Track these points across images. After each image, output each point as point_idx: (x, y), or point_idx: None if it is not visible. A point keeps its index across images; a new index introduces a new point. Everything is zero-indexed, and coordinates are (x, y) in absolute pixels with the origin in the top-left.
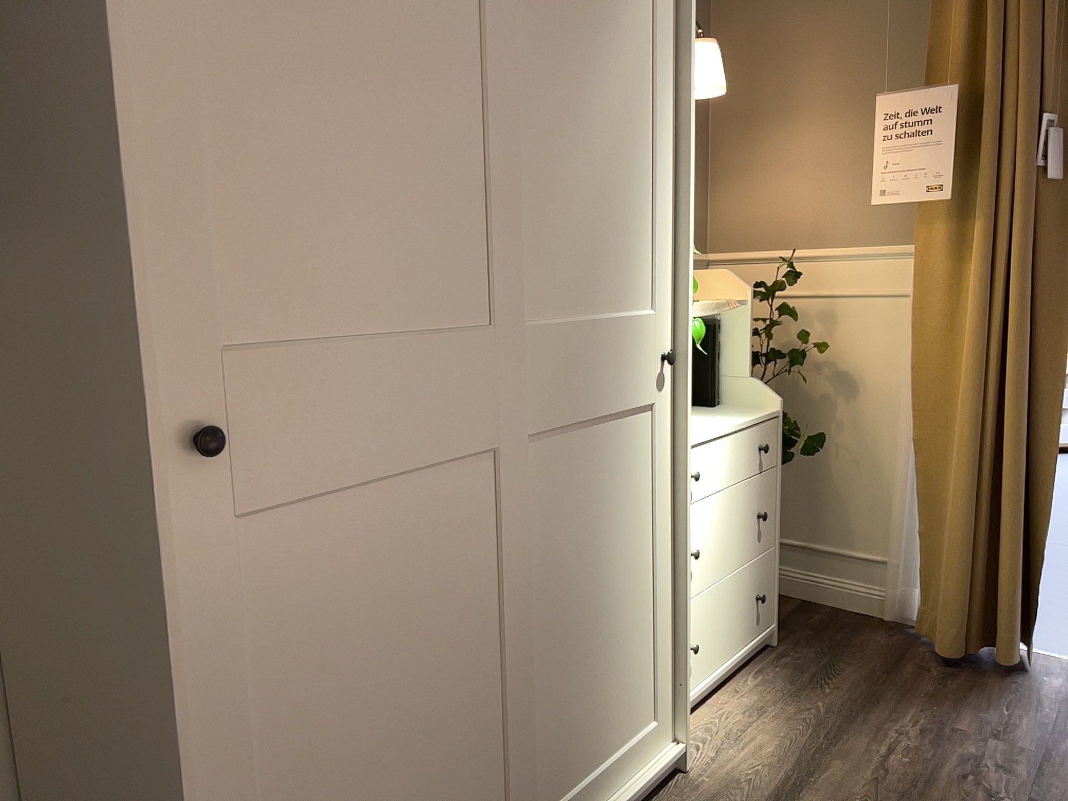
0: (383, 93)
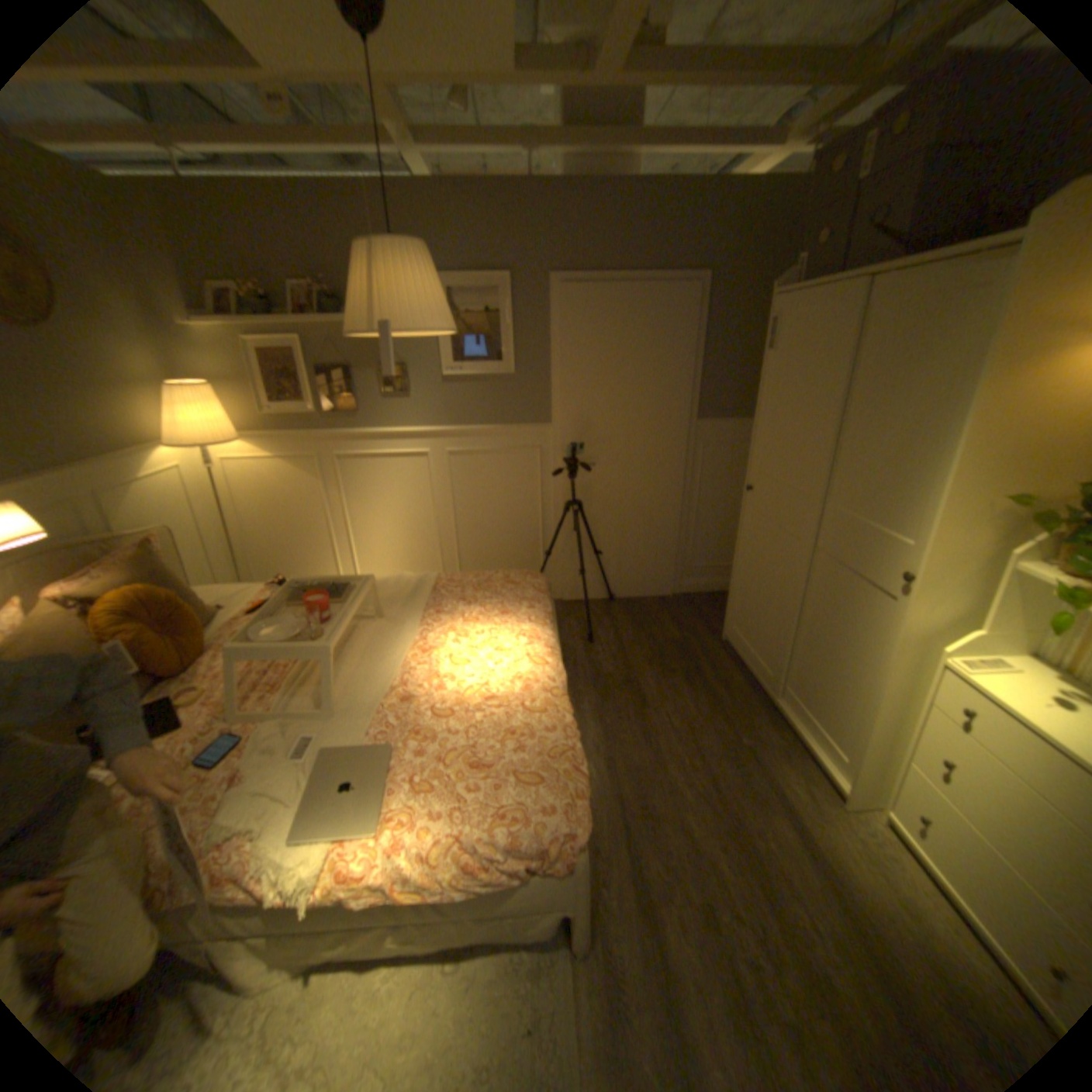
0: (797, 415)
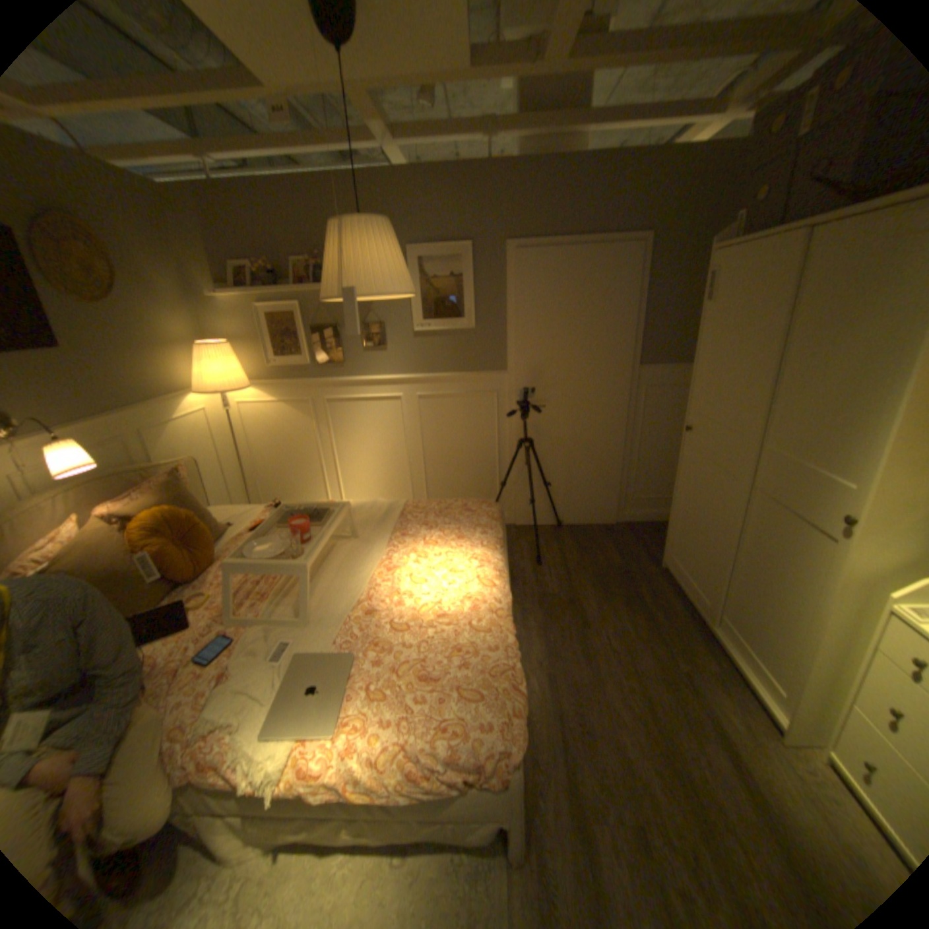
0: (735, 361)
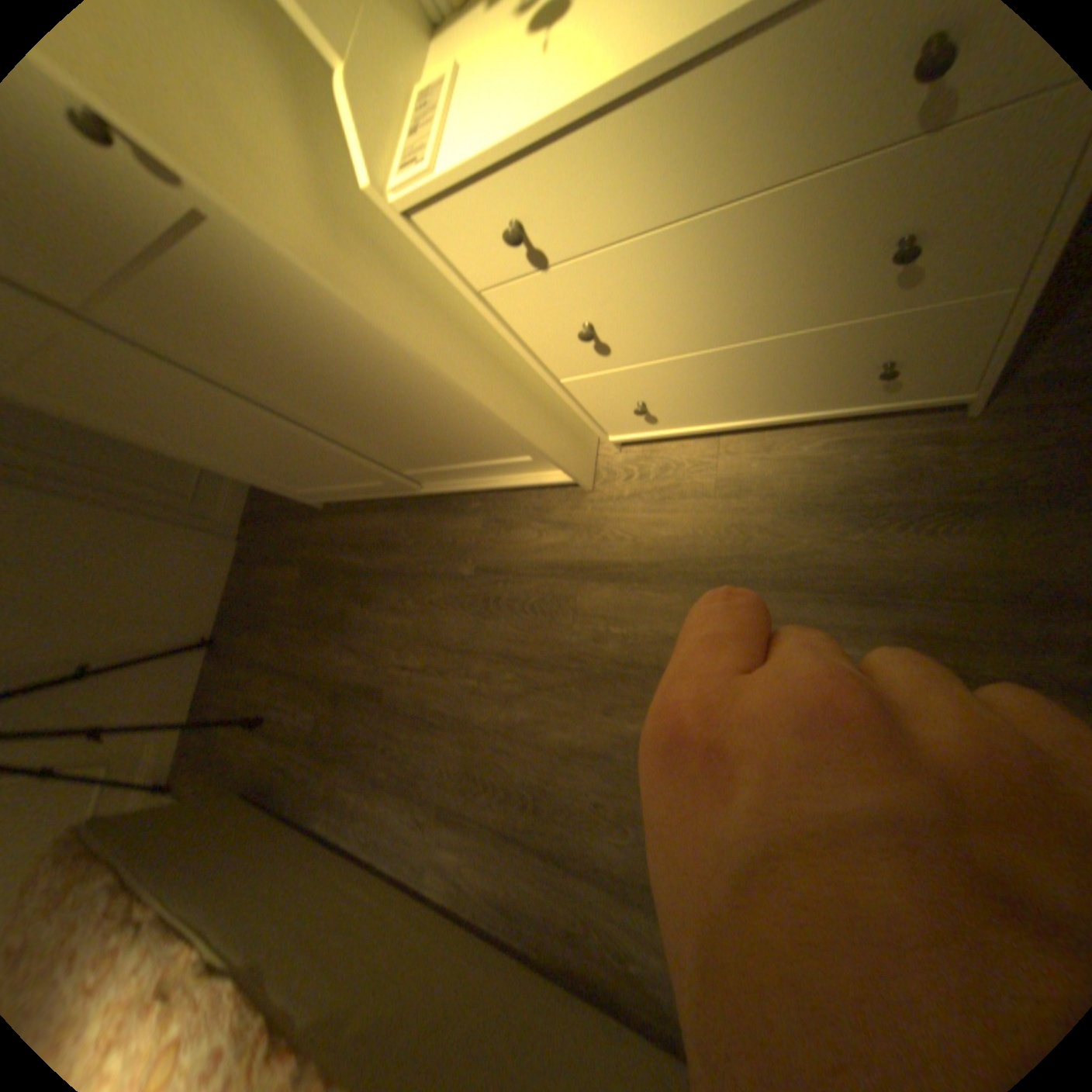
0: None
